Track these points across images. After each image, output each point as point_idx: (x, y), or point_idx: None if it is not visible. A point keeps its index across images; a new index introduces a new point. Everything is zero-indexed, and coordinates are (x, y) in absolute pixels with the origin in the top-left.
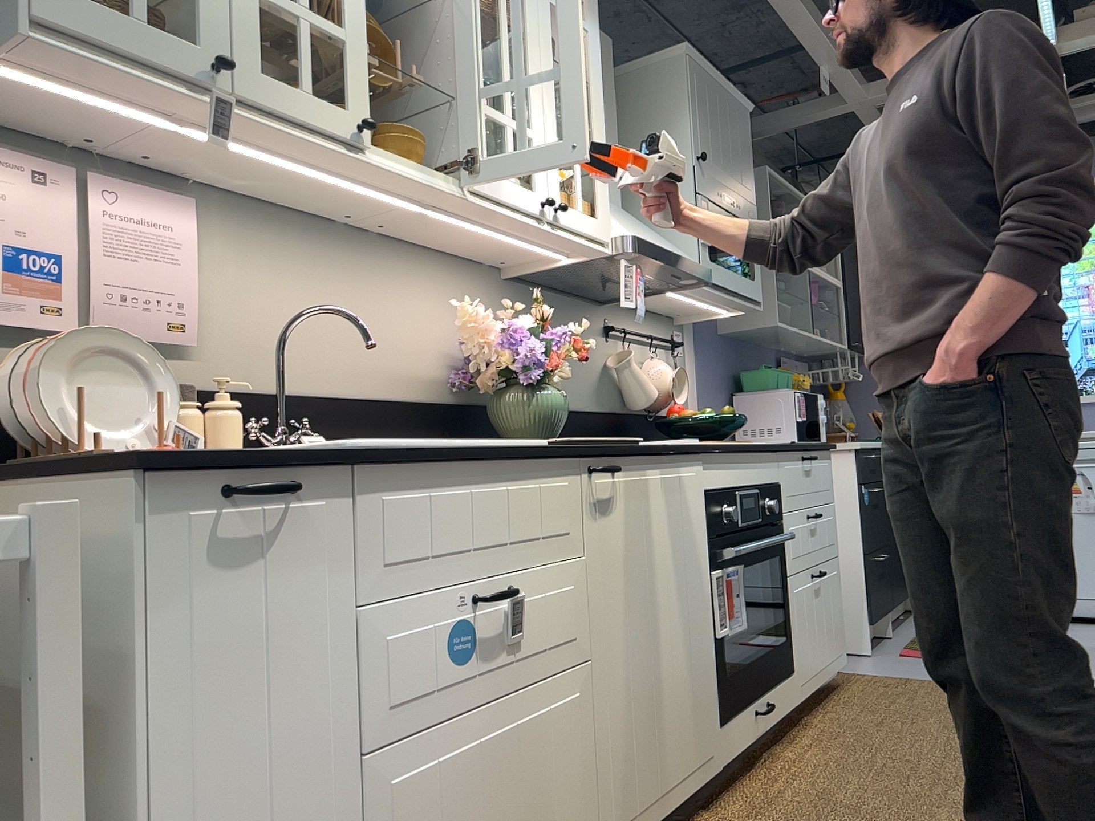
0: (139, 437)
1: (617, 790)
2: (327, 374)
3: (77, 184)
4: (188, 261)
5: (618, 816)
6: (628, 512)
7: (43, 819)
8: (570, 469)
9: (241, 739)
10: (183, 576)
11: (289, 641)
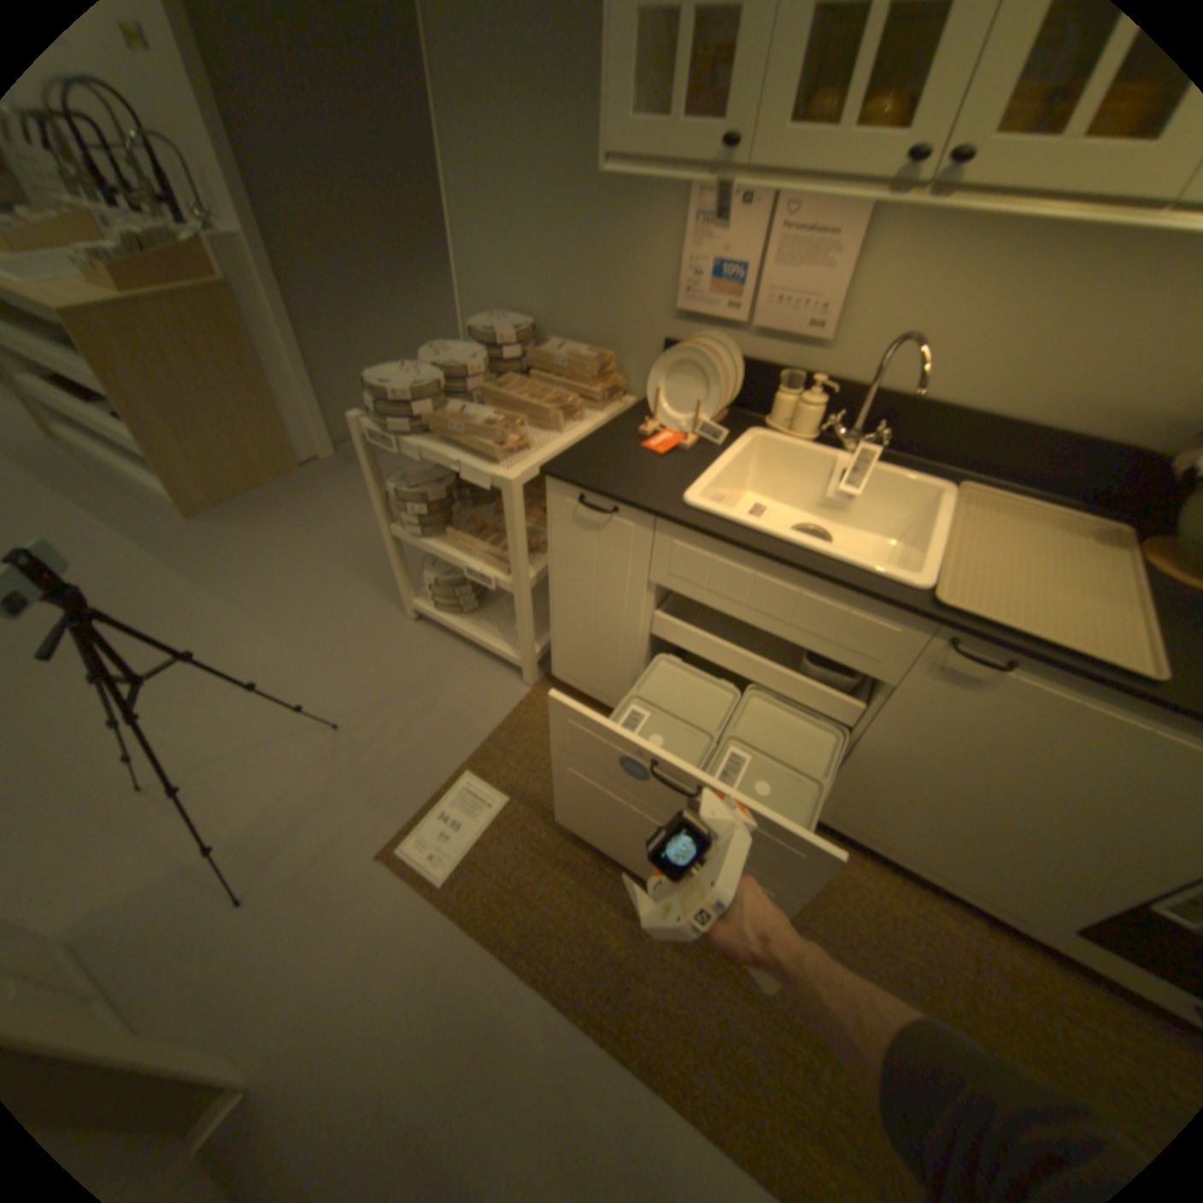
0: (704, 417)
1: (849, 809)
2: (974, 382)
3: (773, 197)
4: (847, 261)
5: (843, 817)
6: (1014, 707)
7: (514, 566)
8: (917, 624)
9: (587, 590)
10: (566, 522)
11: (610, 572)
